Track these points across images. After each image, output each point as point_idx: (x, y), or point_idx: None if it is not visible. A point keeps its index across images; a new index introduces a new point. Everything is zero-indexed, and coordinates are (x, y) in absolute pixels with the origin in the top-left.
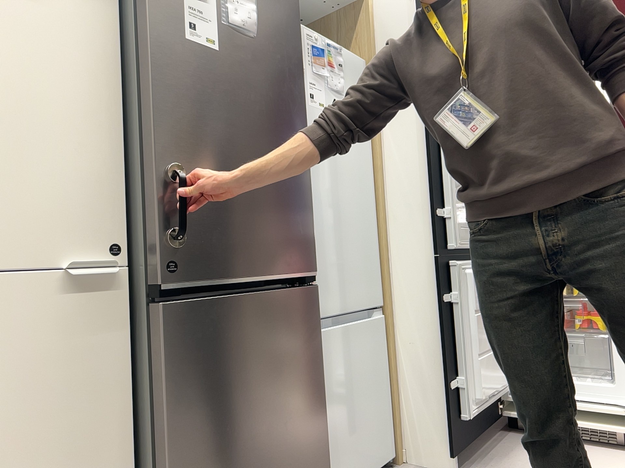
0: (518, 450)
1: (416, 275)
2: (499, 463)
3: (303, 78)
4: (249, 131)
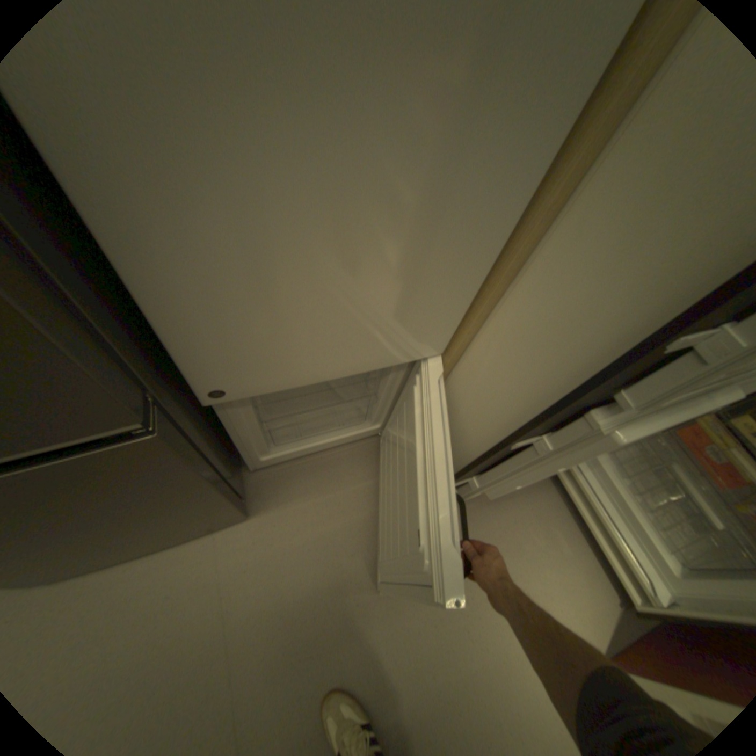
0: (514, 505)
1: (515, 365)
2: (474, 512)
3: None
4: None
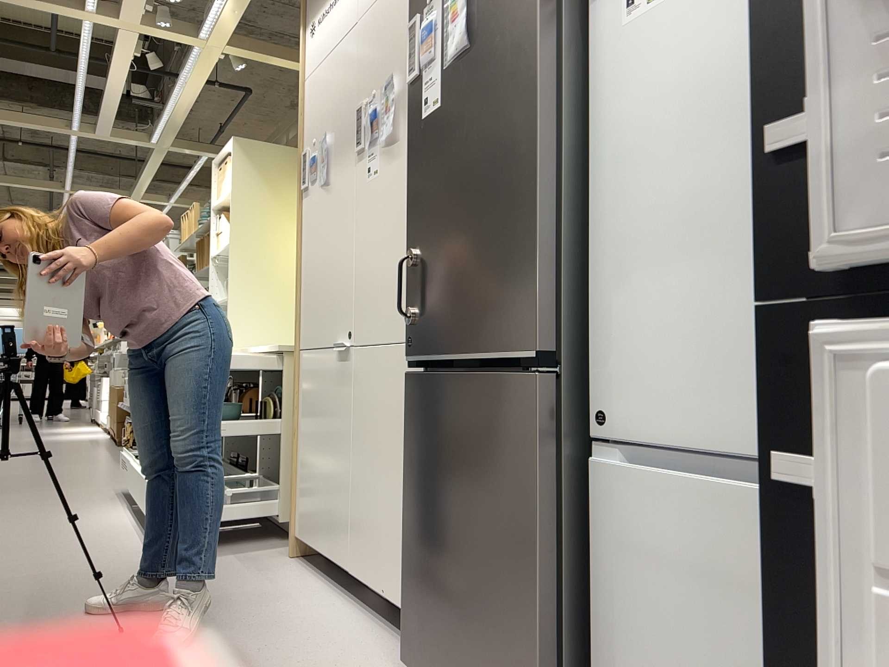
0: None
1: None
2: None
3: (538, 29)
4: (462, 177)
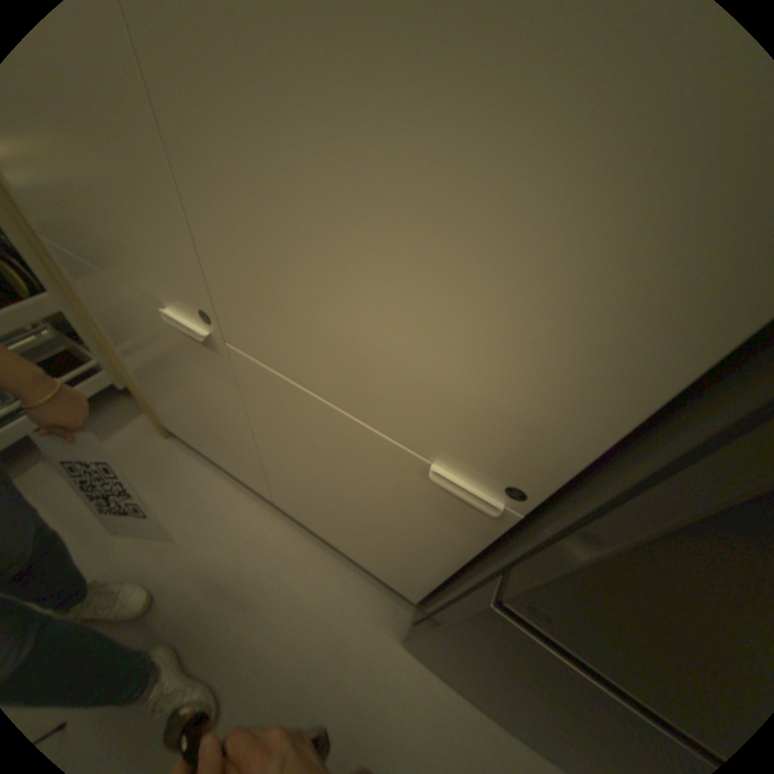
0: None
1: None
2: None
3: None
4: None
